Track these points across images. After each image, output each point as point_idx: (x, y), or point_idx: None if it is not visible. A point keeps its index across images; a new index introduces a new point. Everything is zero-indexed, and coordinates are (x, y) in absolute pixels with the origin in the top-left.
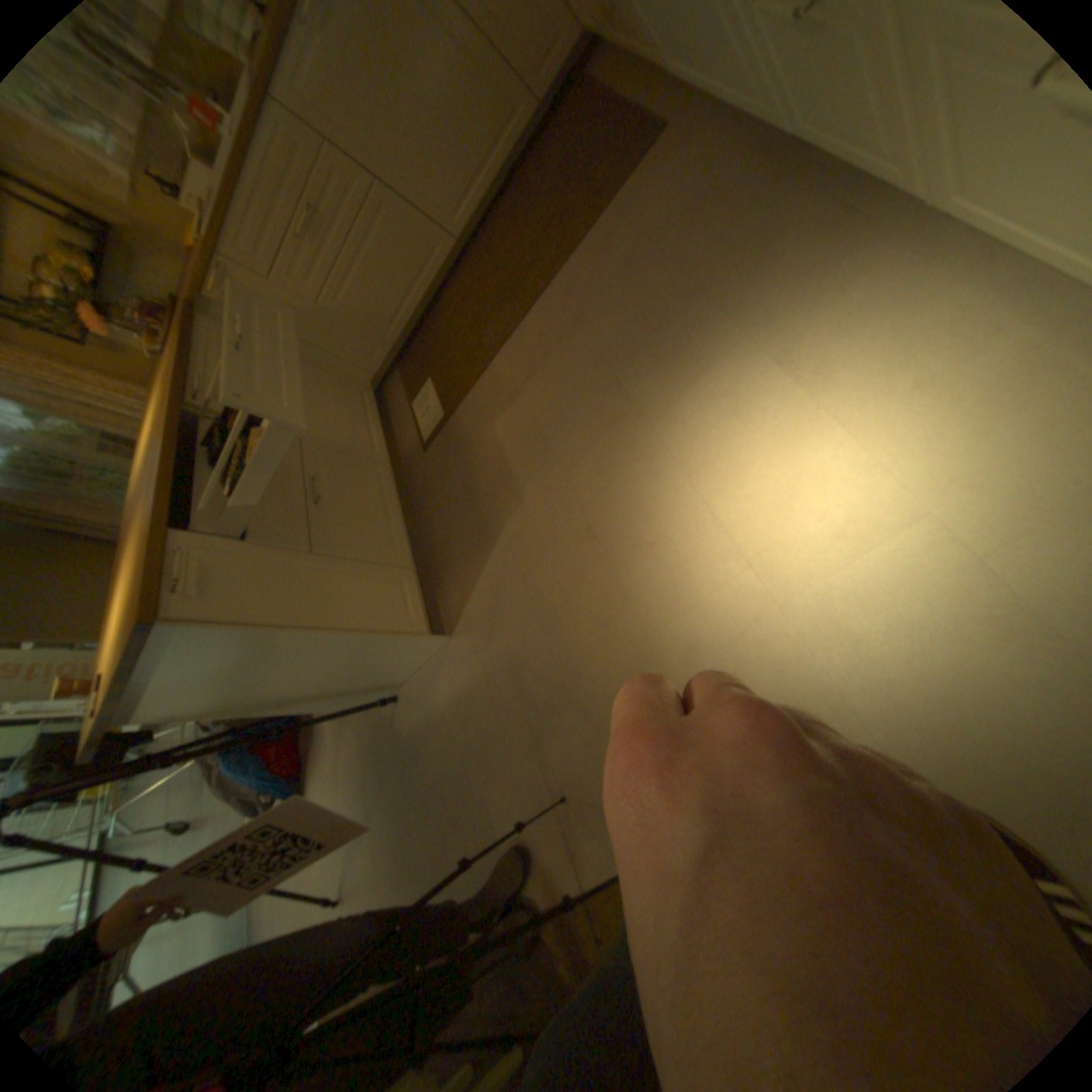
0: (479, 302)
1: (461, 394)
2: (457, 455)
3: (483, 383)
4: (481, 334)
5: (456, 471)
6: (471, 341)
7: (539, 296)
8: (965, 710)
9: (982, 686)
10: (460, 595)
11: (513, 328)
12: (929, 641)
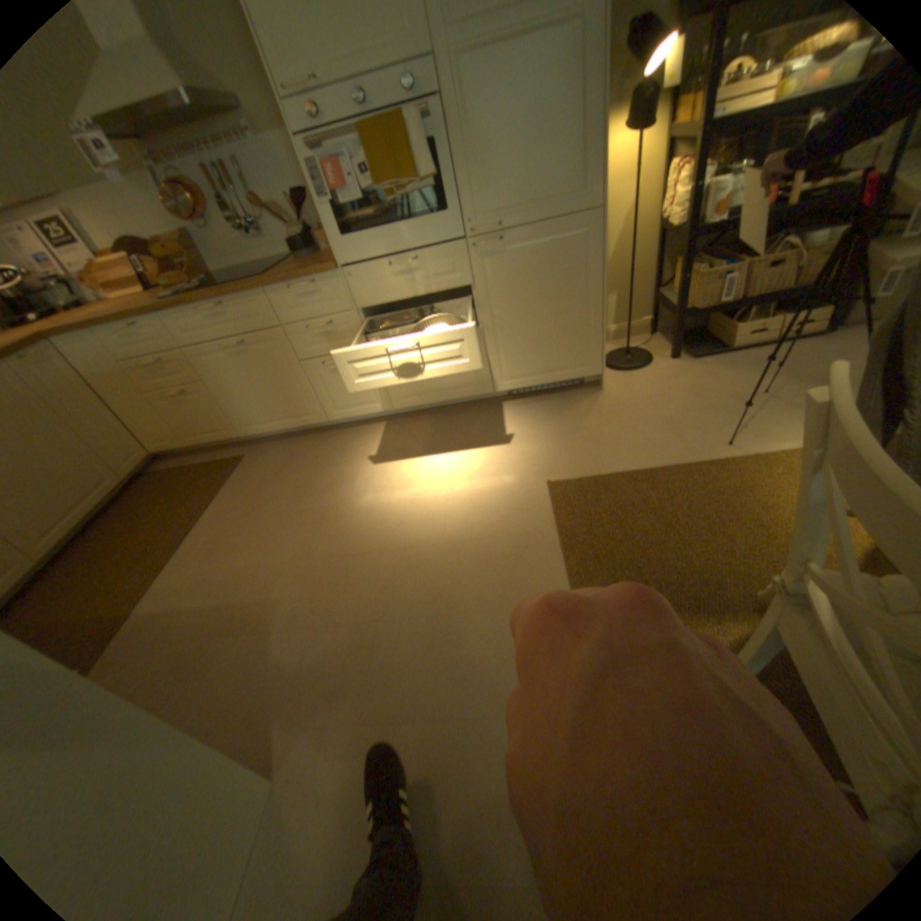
0: (90, 584)
1: (105, 637)
2: (133, 672)
3: (142, 608)
4: (111, 592)
5: (141, 681)
6: (94, 605)
7: (185, 535)
8: (531, 458)
9: (525, 453)
10: (247, 738)
11: (164, 561)
12: (507, 458)
